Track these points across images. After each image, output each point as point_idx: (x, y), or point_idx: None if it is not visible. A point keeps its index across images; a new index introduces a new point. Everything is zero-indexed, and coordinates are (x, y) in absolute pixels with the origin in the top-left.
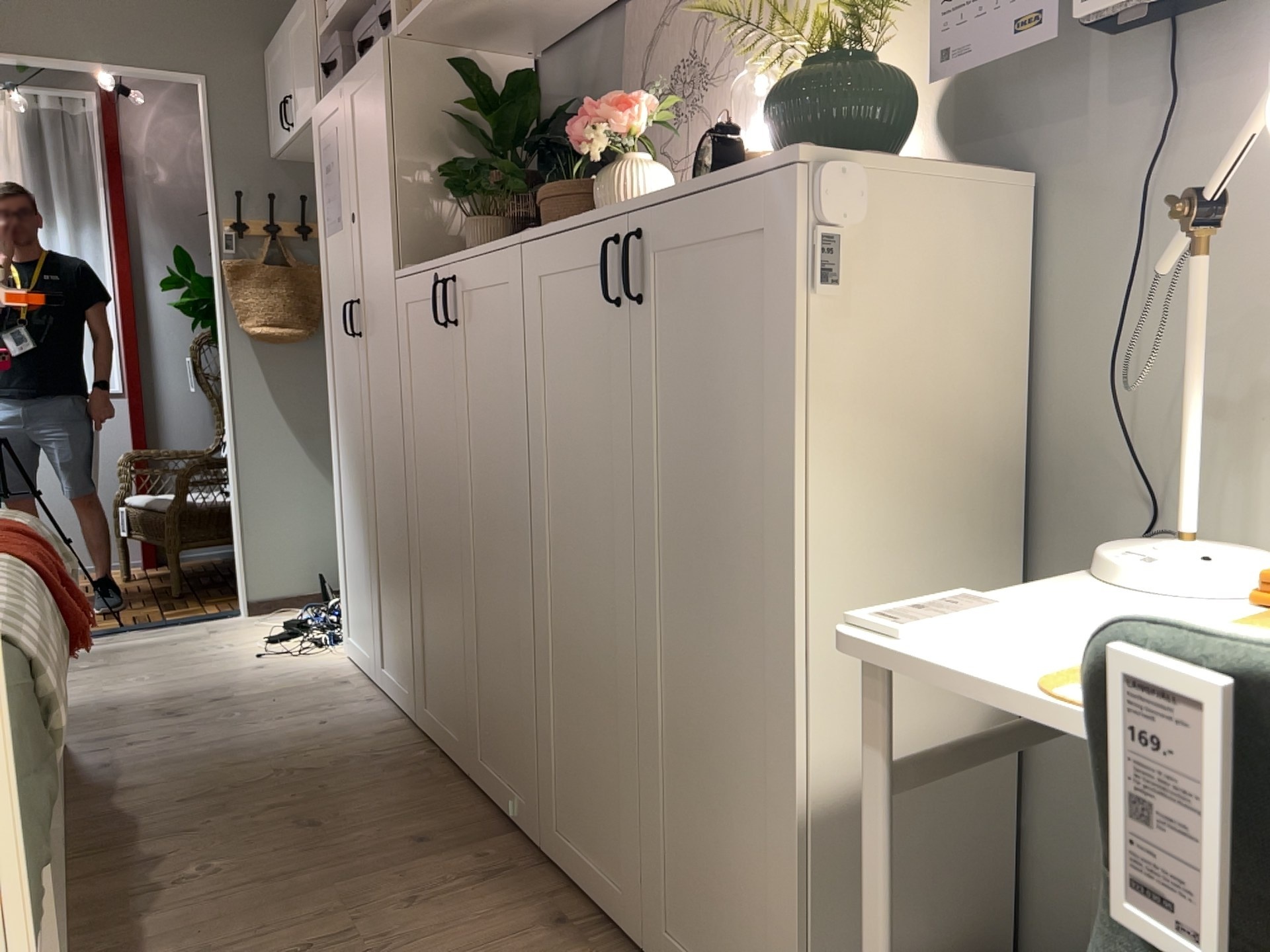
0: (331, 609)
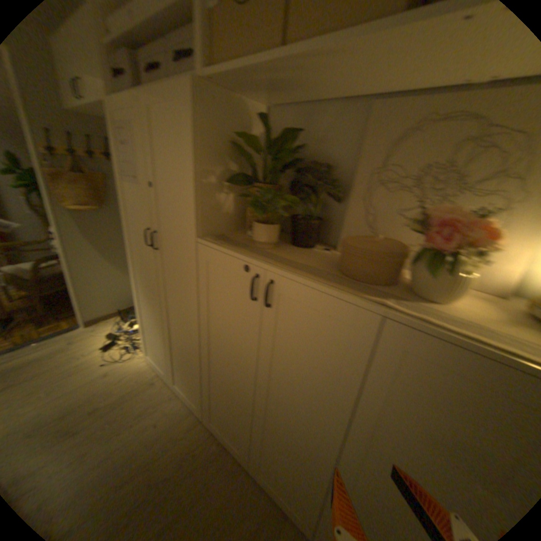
0: (126, 327)
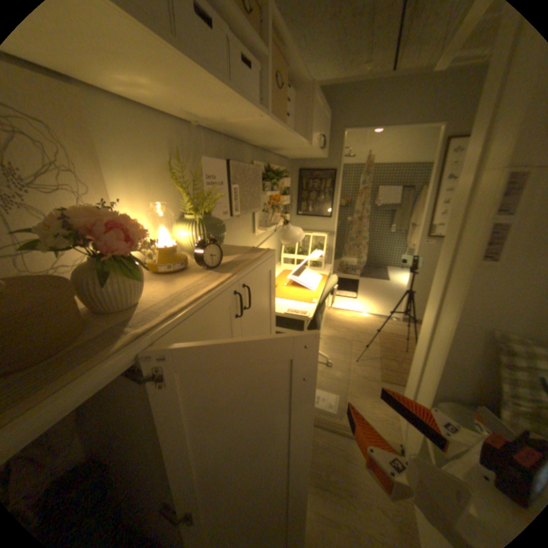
0: None
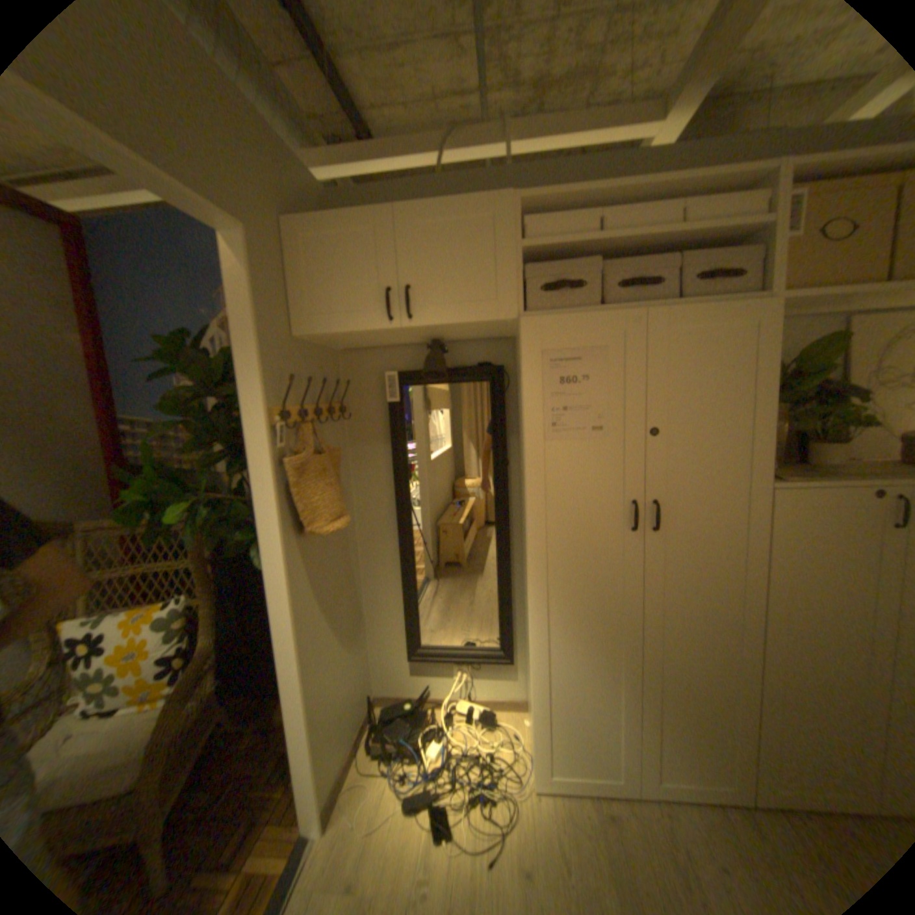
0: (423, 763)
